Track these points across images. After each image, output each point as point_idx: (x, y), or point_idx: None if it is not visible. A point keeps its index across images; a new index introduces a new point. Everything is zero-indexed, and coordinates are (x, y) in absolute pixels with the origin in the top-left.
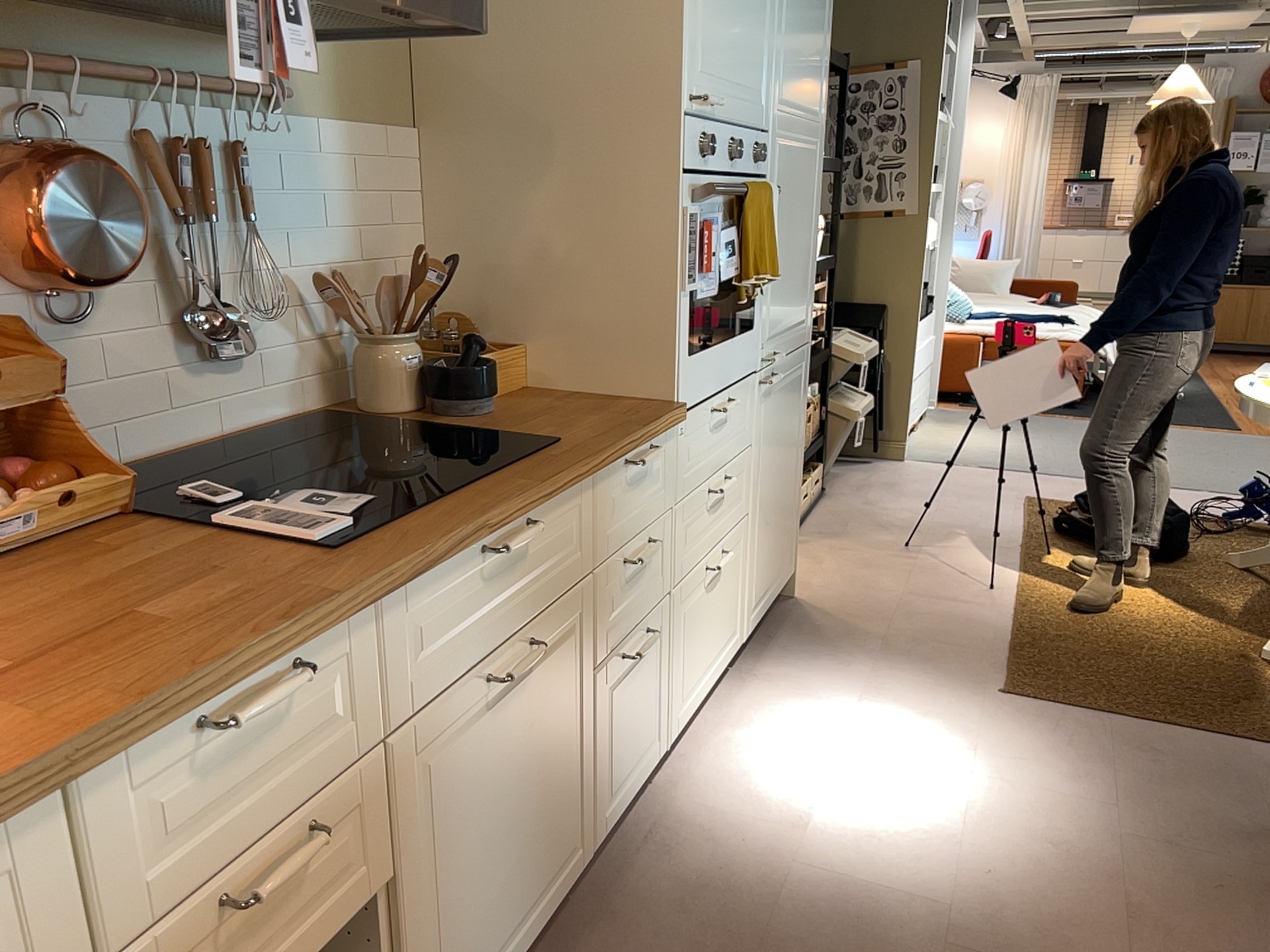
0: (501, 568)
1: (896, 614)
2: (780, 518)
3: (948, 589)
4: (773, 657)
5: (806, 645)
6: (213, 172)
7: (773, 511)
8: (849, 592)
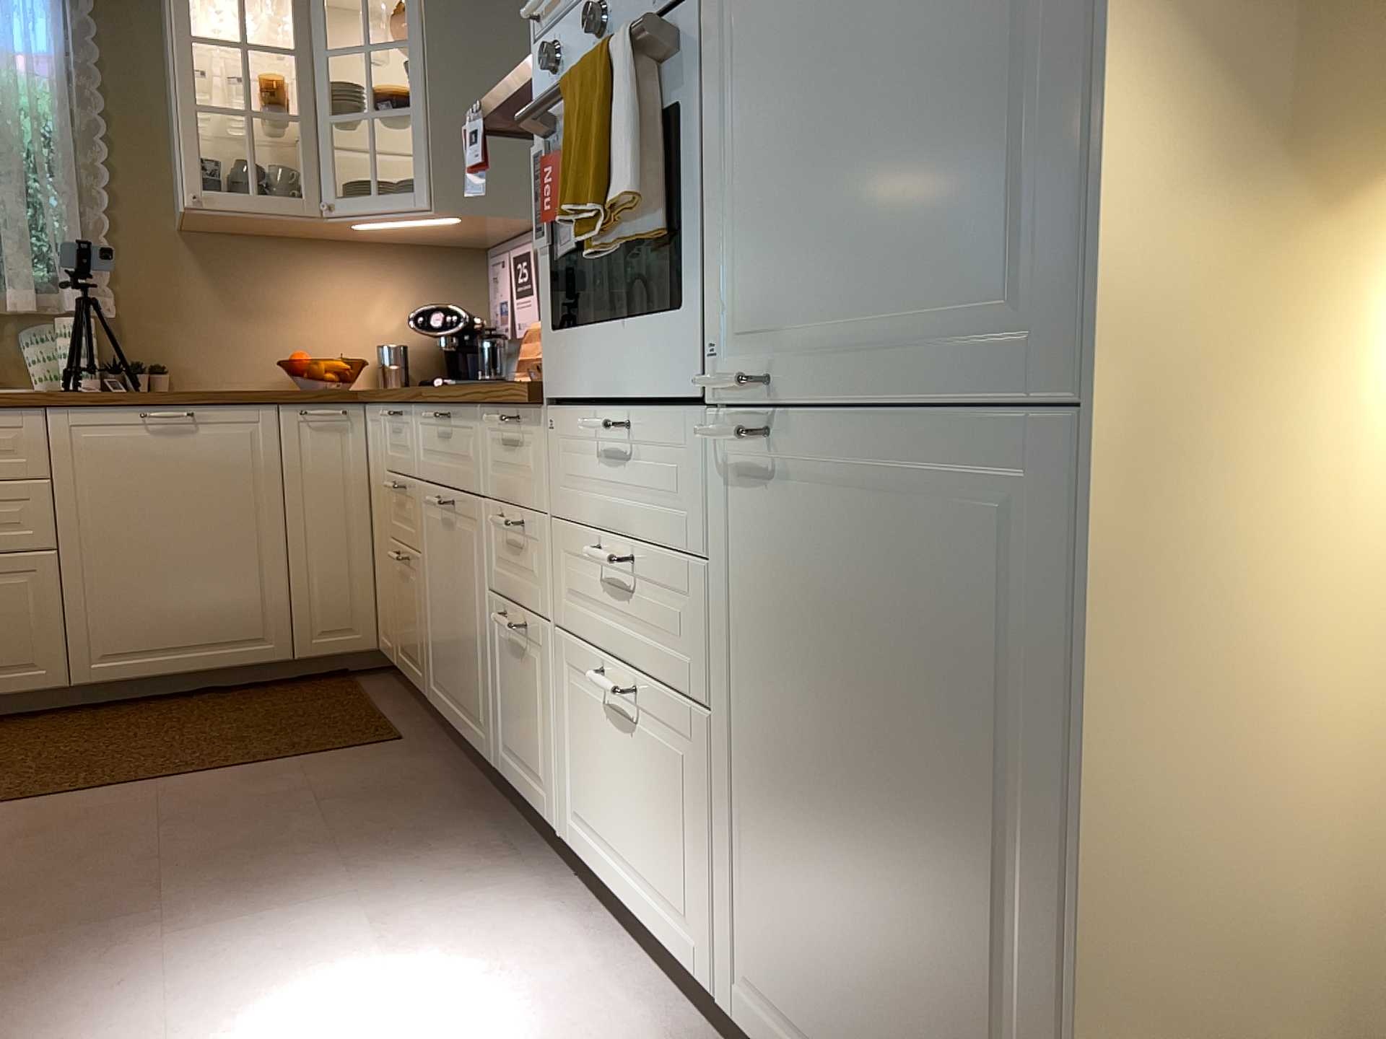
0: (444, 434)
1: None
2: (879, 929)
3: None
4: None
5: None
6: None
7: (830, 850)
8: None
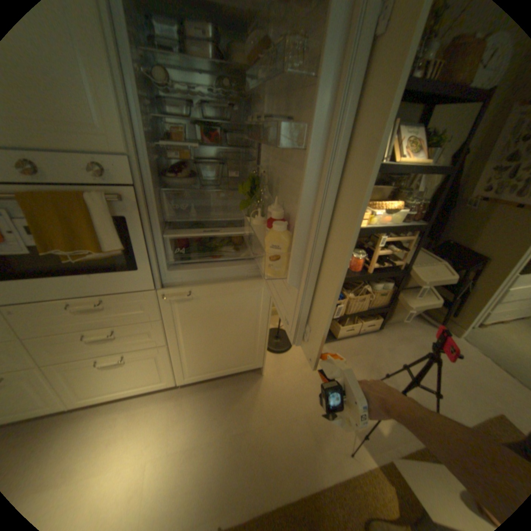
0: None
1: (279, 424)
2: (225, 349)
3: (329, 434)
4: (198, 397)
5: (217, 403)
6: None
7: (211, 346)
8: (285, 392)
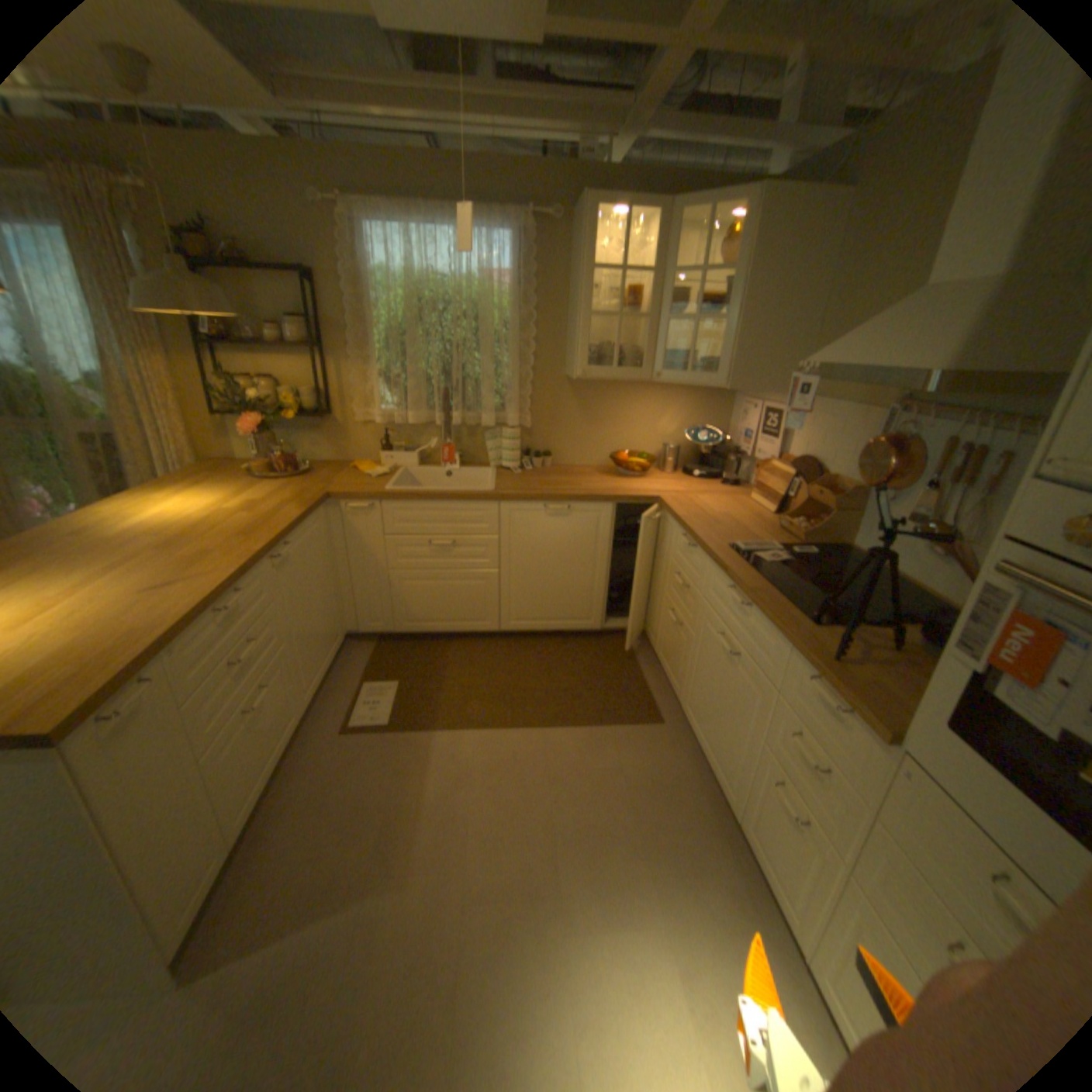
0: (741, 608)
1: None
2: None
3: None
4: None
5: None
6: (988, 465)
7: None
8: None
